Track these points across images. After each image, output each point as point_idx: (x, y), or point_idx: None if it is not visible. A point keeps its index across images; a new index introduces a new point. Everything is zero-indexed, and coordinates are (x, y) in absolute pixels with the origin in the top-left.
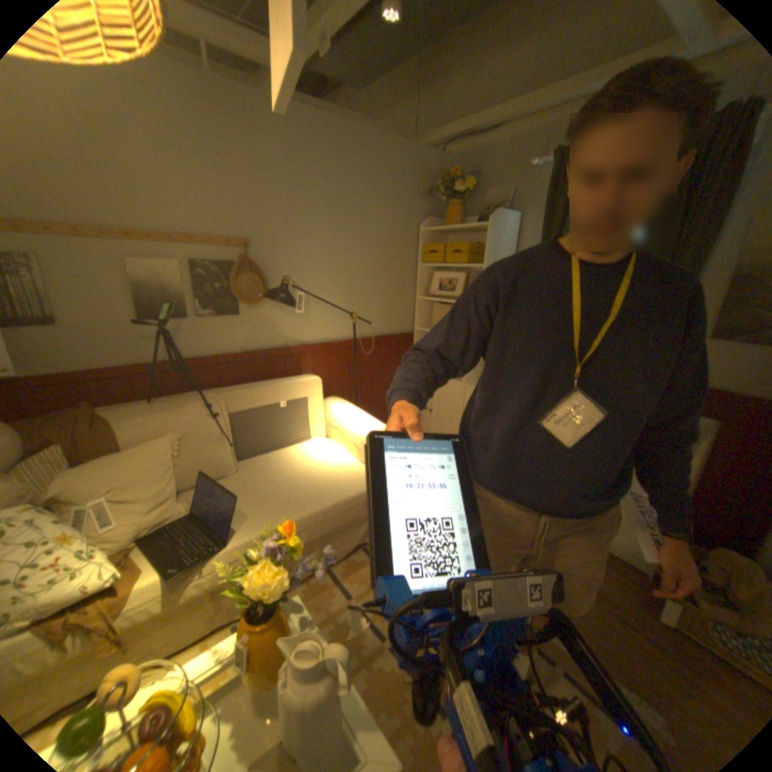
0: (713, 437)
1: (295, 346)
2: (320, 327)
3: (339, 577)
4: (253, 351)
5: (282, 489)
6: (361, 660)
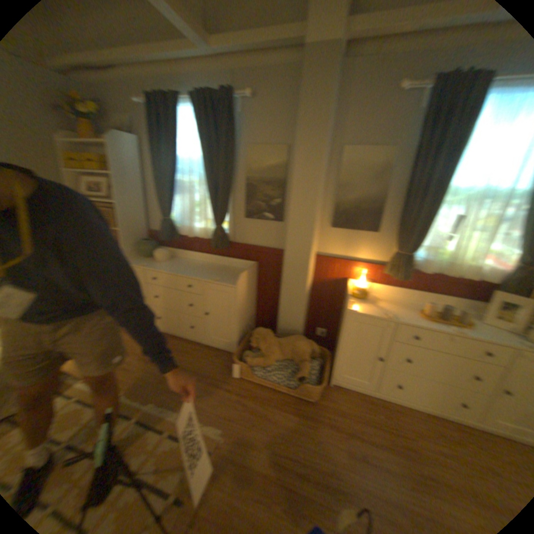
0: (254, 271)
1: None
2: None
3: None
4: None
5: None
6: None
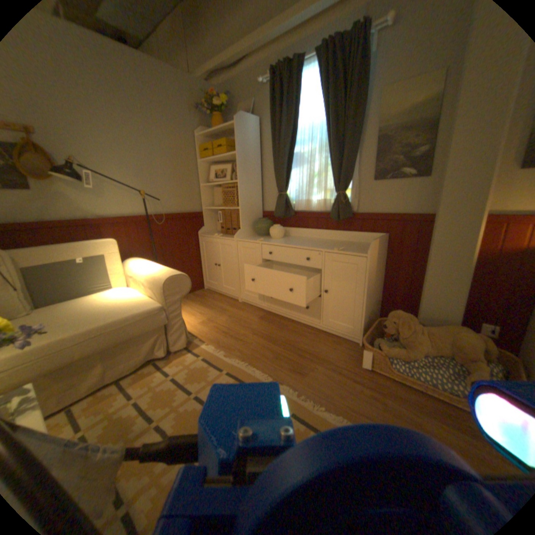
0: (384, 242)
1: (94, 218)
2: (115, 203)
3: (124, 387)
4: (50, 221)
5: (63, 319)
6: (125, 442)
